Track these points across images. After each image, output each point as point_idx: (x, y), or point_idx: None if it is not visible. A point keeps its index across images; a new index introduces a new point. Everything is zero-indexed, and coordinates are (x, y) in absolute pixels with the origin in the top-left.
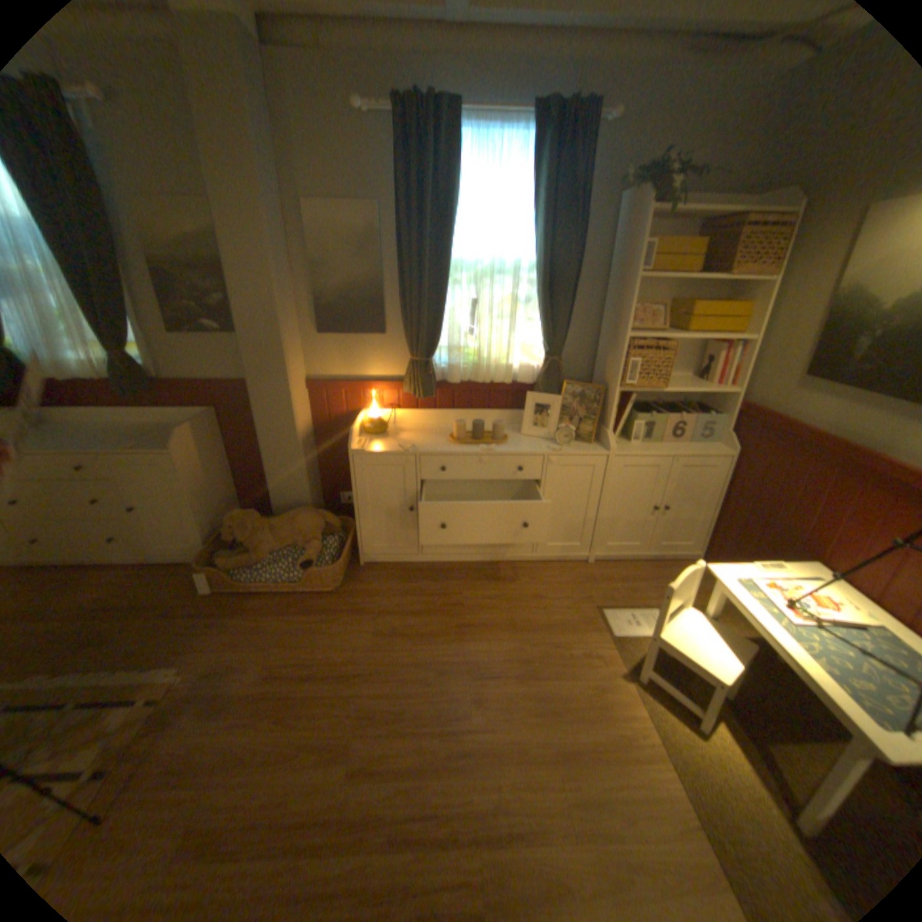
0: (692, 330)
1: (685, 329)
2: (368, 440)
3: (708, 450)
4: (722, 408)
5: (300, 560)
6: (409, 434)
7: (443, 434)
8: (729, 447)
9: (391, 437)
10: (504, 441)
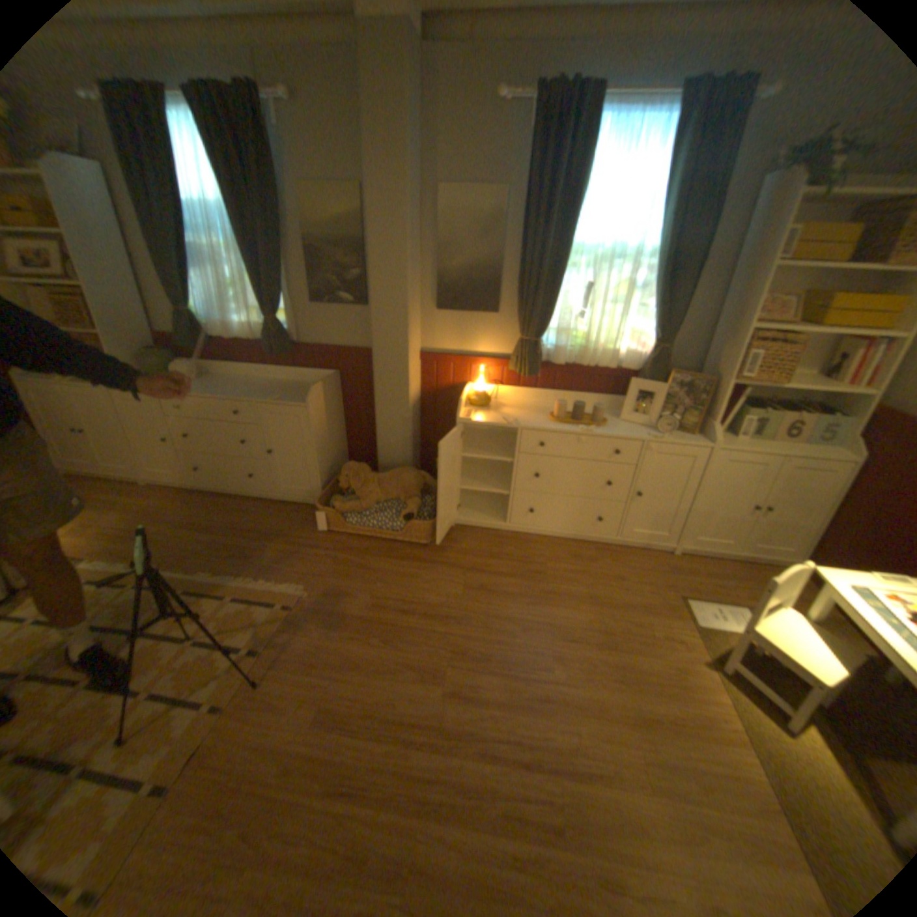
0: (827, 324)
1: (819, 323)
2: (472, 411)
3: (827, 454)
4: (851, 411)
5: (403, 512)
6: (509, 409)
7: (542, 412)
8: (853, 453)
9: (493, 411)
10: (603, 423)
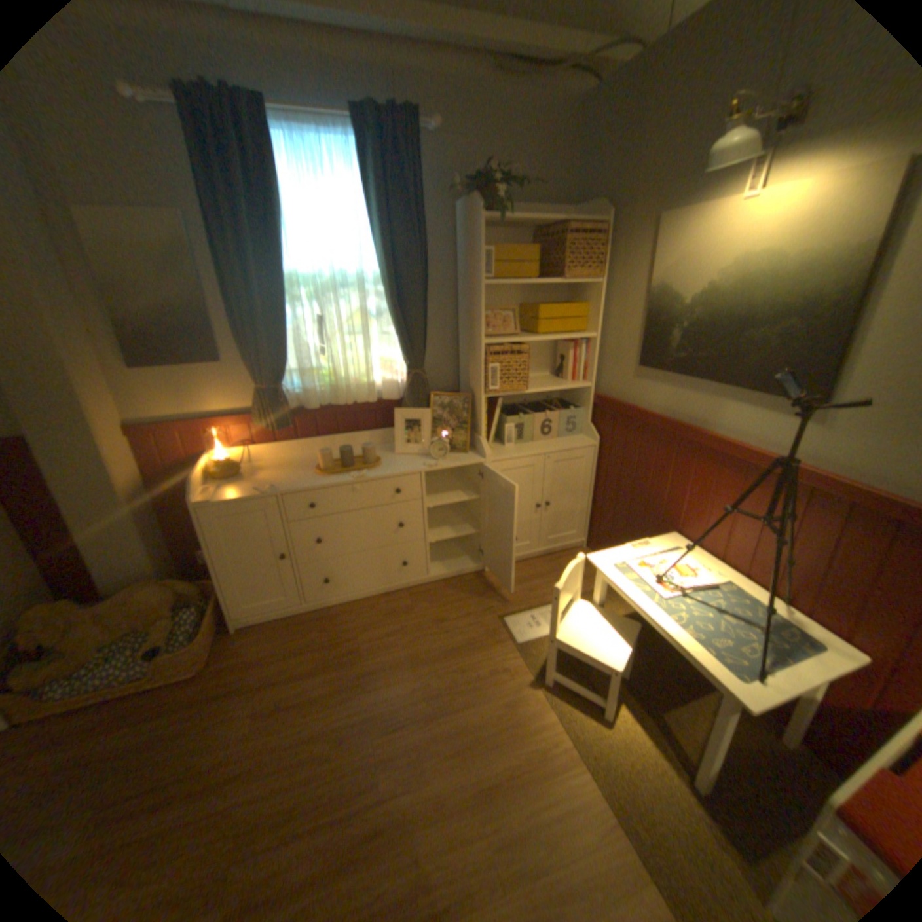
0: (541, 333)
1: (535, 332)
2: (215, 487)
3: (573, 443)
4: (579, 402)
5: (142, 650)
6: (268, 472)
7: (310, 465)
8: (590, 438)
9: (246, 479)
10: (377, 464)
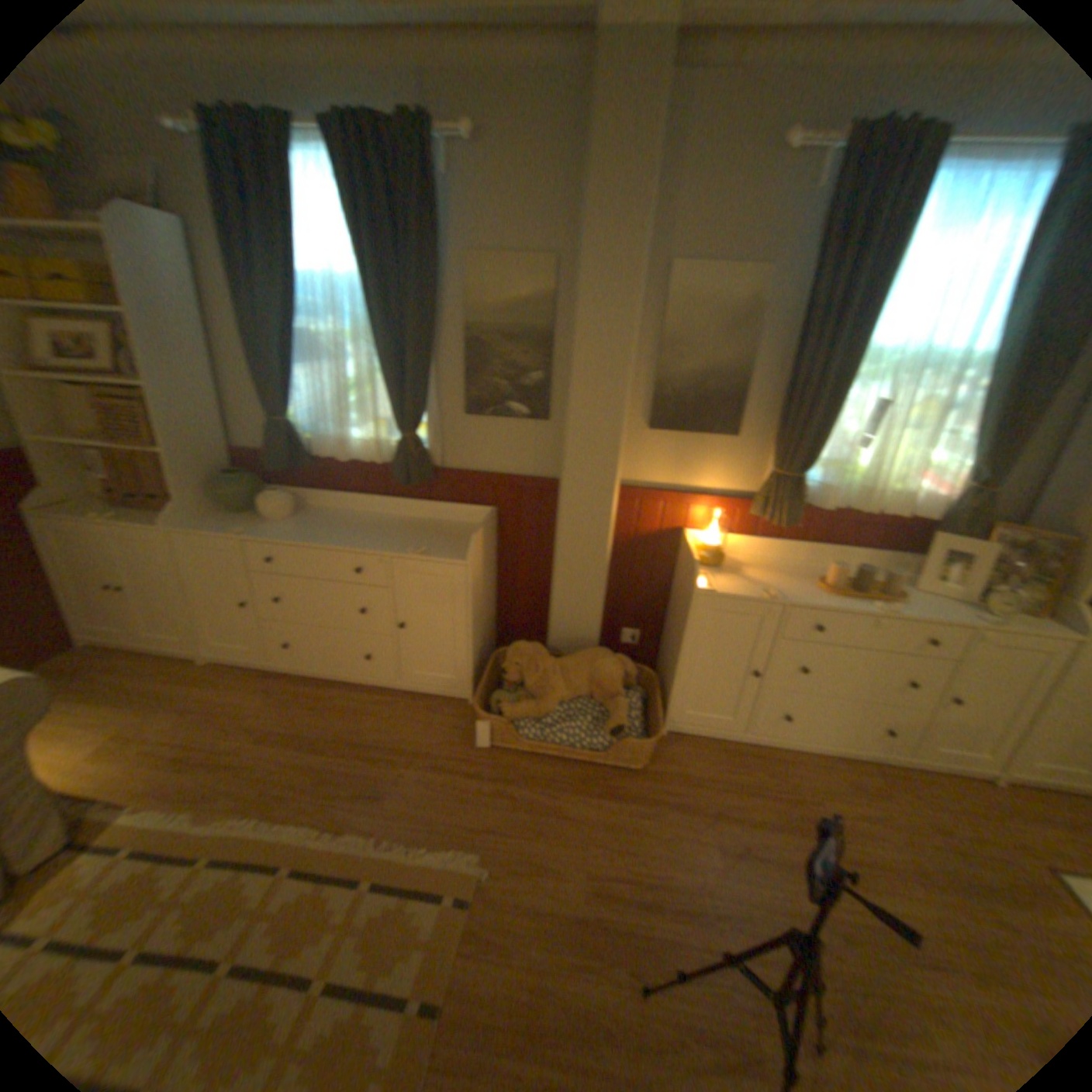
0: None
1: None
2: (709, 575)
3: None
4: None
5: (609, 724)
6: (754, 571)
7: (801, 576)
8: None
9: (734, 574)
10: (907, 600)
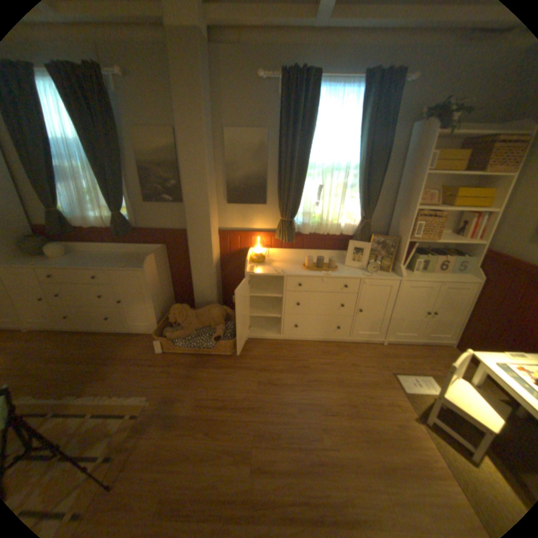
0: (456, 205)
1: (452, 204)
2: (255, 266)
3: (464, 279)
4: (473, 253)
5: (214, 335)
6: (277, 263)
7: (298, 263)
8: (477, 277)
9: (267, 265)
10: (336, 269)
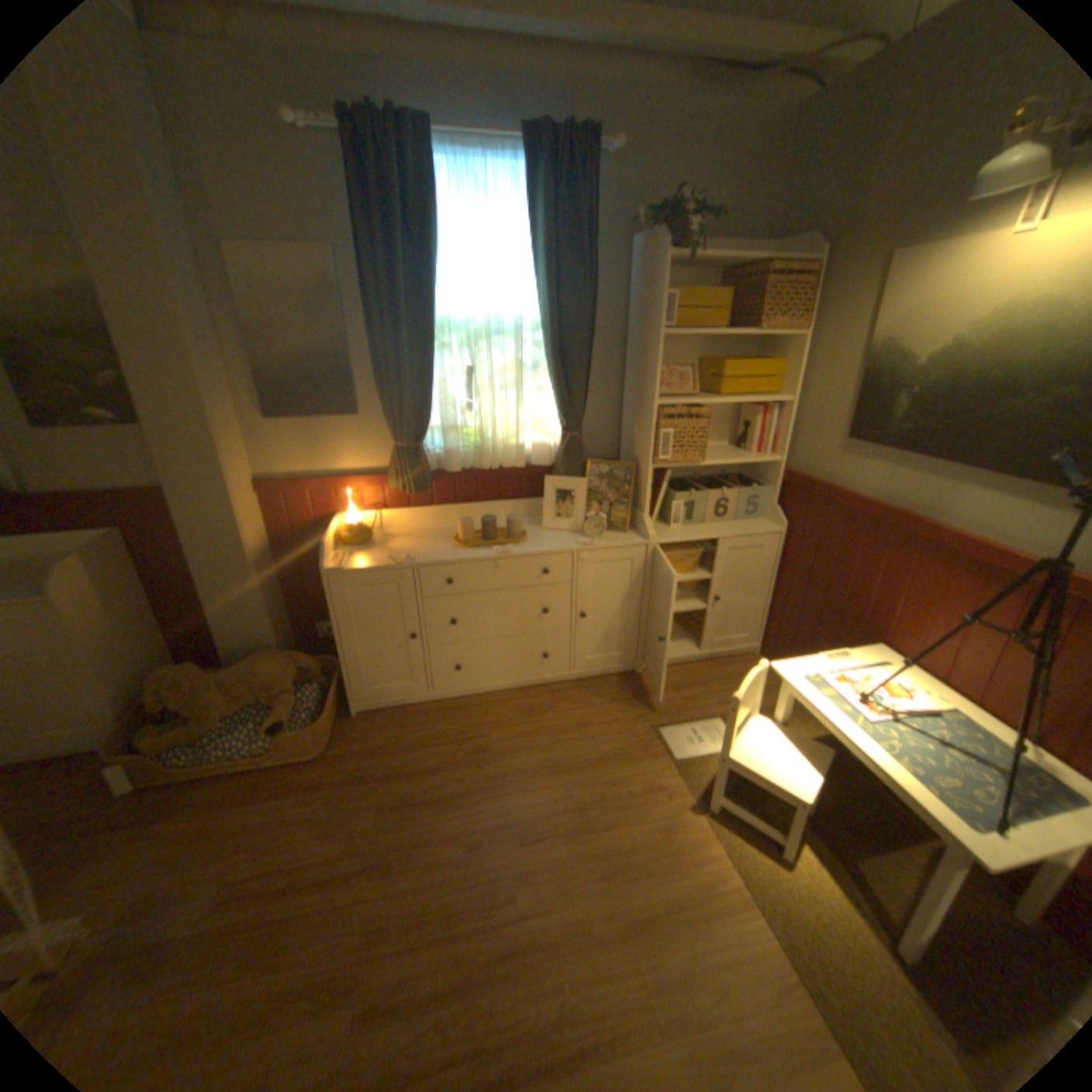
0: (724, 393)
1: (717, 393)
2: (347, 553)
3: (754, 528)
4: (764, 479)
5: (265, 725)
6: (401, 540)
7: (446, 536)
8: (775, 523)
9: (378, 547)
10: (523, 538)
